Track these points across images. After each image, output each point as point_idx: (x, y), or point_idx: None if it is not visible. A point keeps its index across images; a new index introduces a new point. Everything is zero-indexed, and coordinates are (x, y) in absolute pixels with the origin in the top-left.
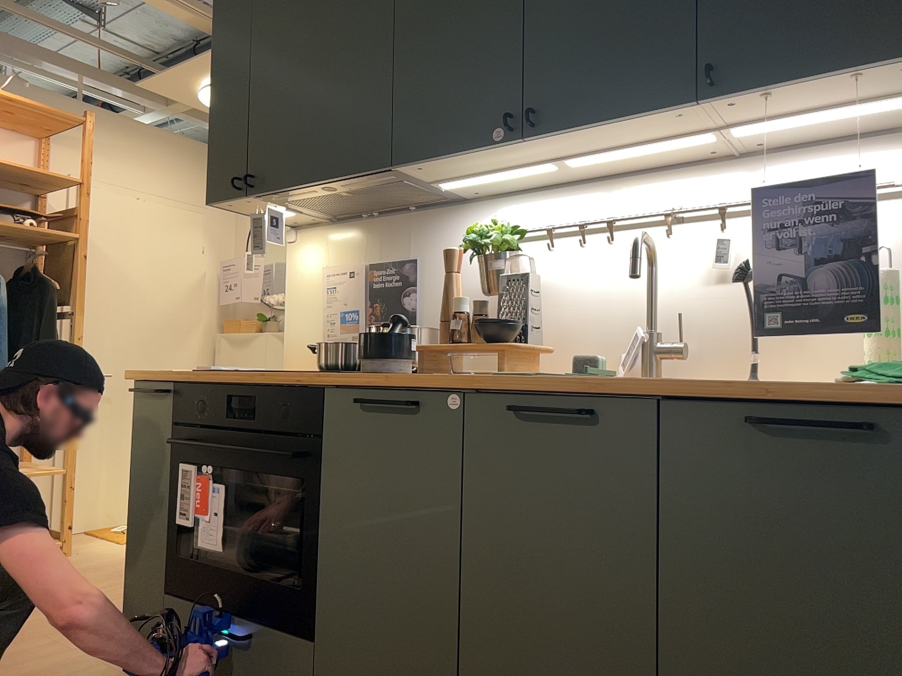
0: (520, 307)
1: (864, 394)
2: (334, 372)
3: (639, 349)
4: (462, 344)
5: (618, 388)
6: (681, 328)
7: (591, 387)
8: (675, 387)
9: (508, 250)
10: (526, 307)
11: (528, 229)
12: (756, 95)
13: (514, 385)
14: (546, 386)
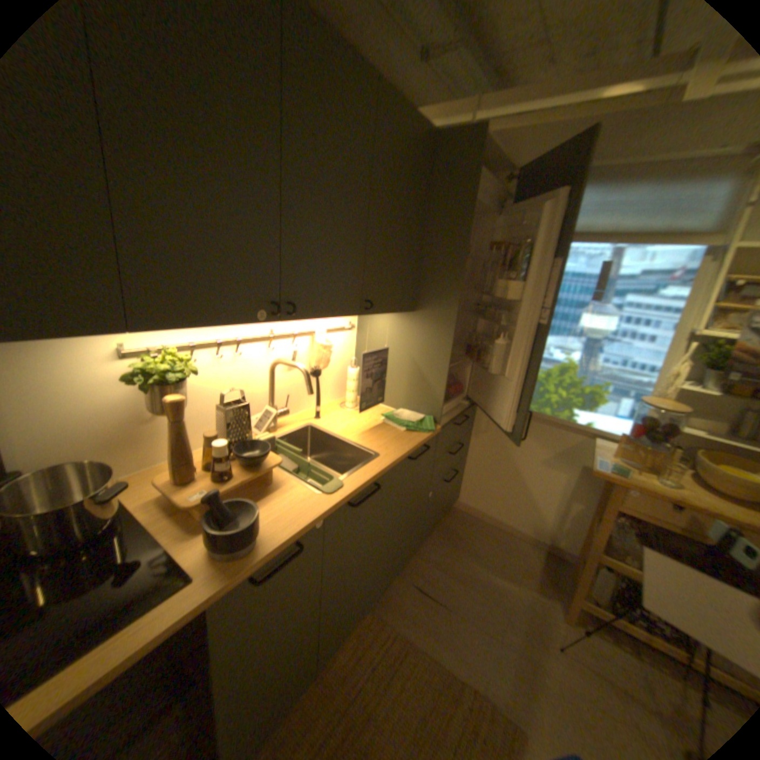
0: (244, 429)
1: (422, 438)
2: (183, 587)
3: (270, 418)
4: (231, 477)
5: (384, 471)
6: (288, 402)
7: (377, 476)
8: (399, 460)
9: (179, 374)
10: (242, 426)
11: (176, 348)
12: (370, 313)
13: (352, 495)
14: (357, 485)
